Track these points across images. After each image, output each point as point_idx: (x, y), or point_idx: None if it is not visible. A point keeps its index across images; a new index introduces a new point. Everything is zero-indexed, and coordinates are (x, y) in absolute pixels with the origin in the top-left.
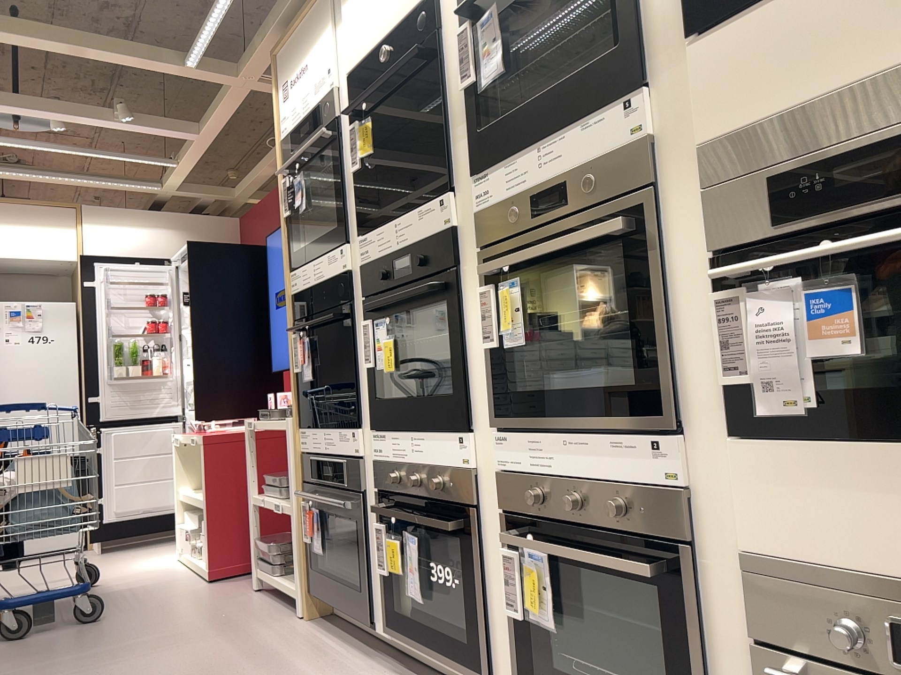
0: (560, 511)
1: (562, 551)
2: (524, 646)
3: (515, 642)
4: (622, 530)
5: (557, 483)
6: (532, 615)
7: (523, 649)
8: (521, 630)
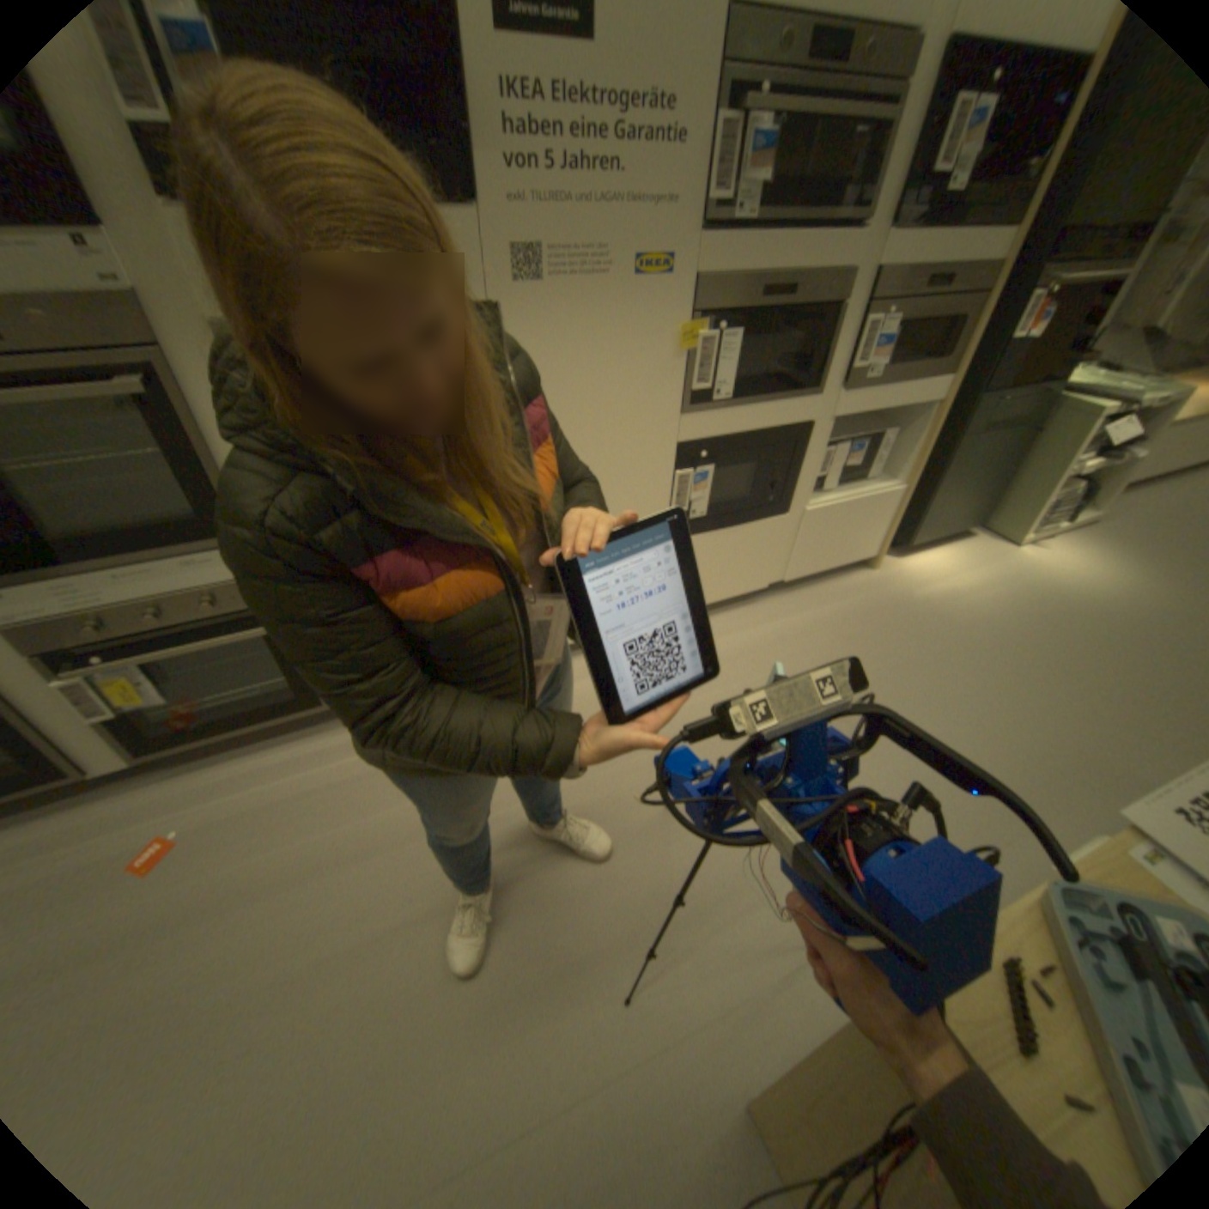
0: (130, 629)
1: (145, 654)
2: (114, 731)
3: (102, 735)
4: (212, 616)
5: (117, 611)
6: (125, 708)
7: (119, 734)
8: (111, 725)
